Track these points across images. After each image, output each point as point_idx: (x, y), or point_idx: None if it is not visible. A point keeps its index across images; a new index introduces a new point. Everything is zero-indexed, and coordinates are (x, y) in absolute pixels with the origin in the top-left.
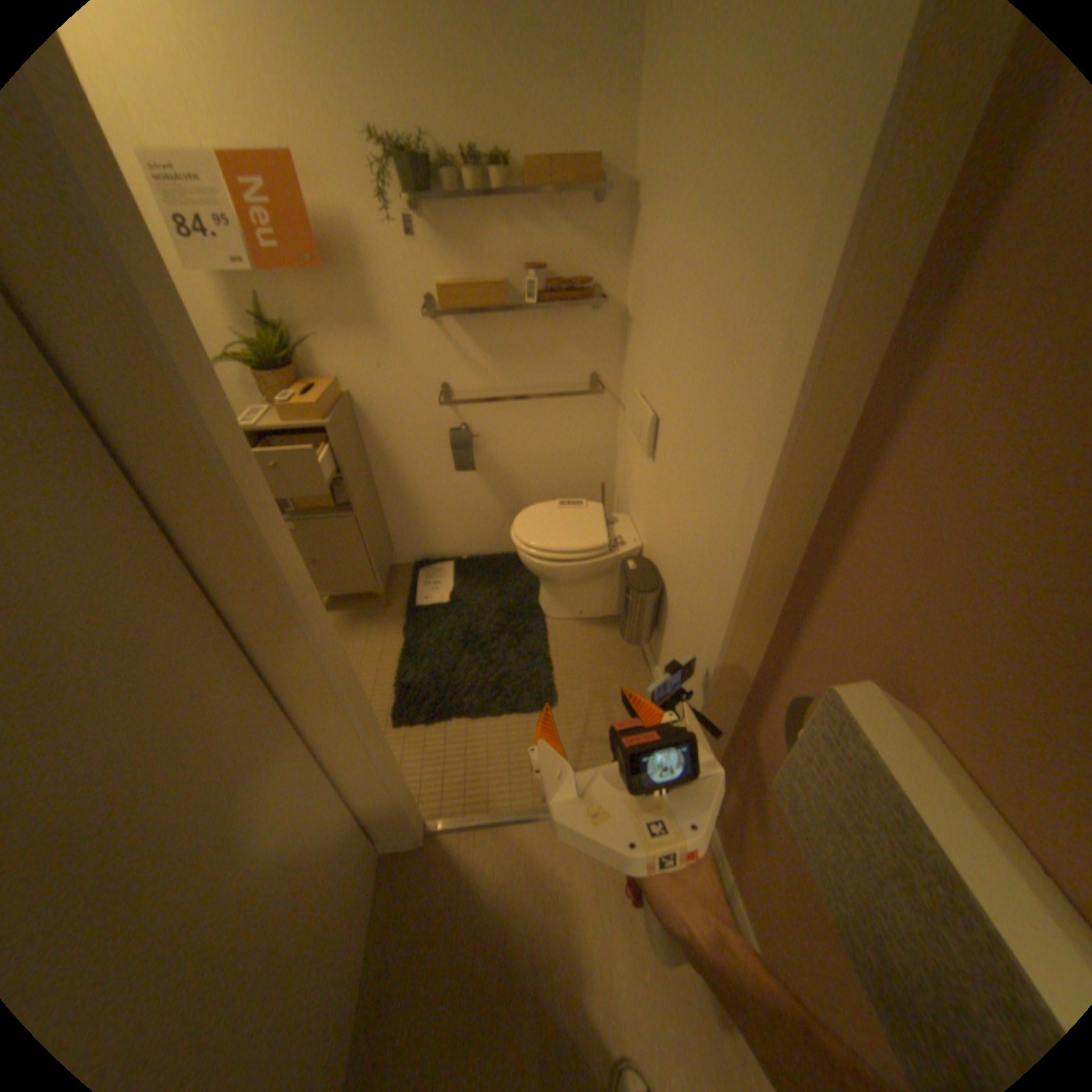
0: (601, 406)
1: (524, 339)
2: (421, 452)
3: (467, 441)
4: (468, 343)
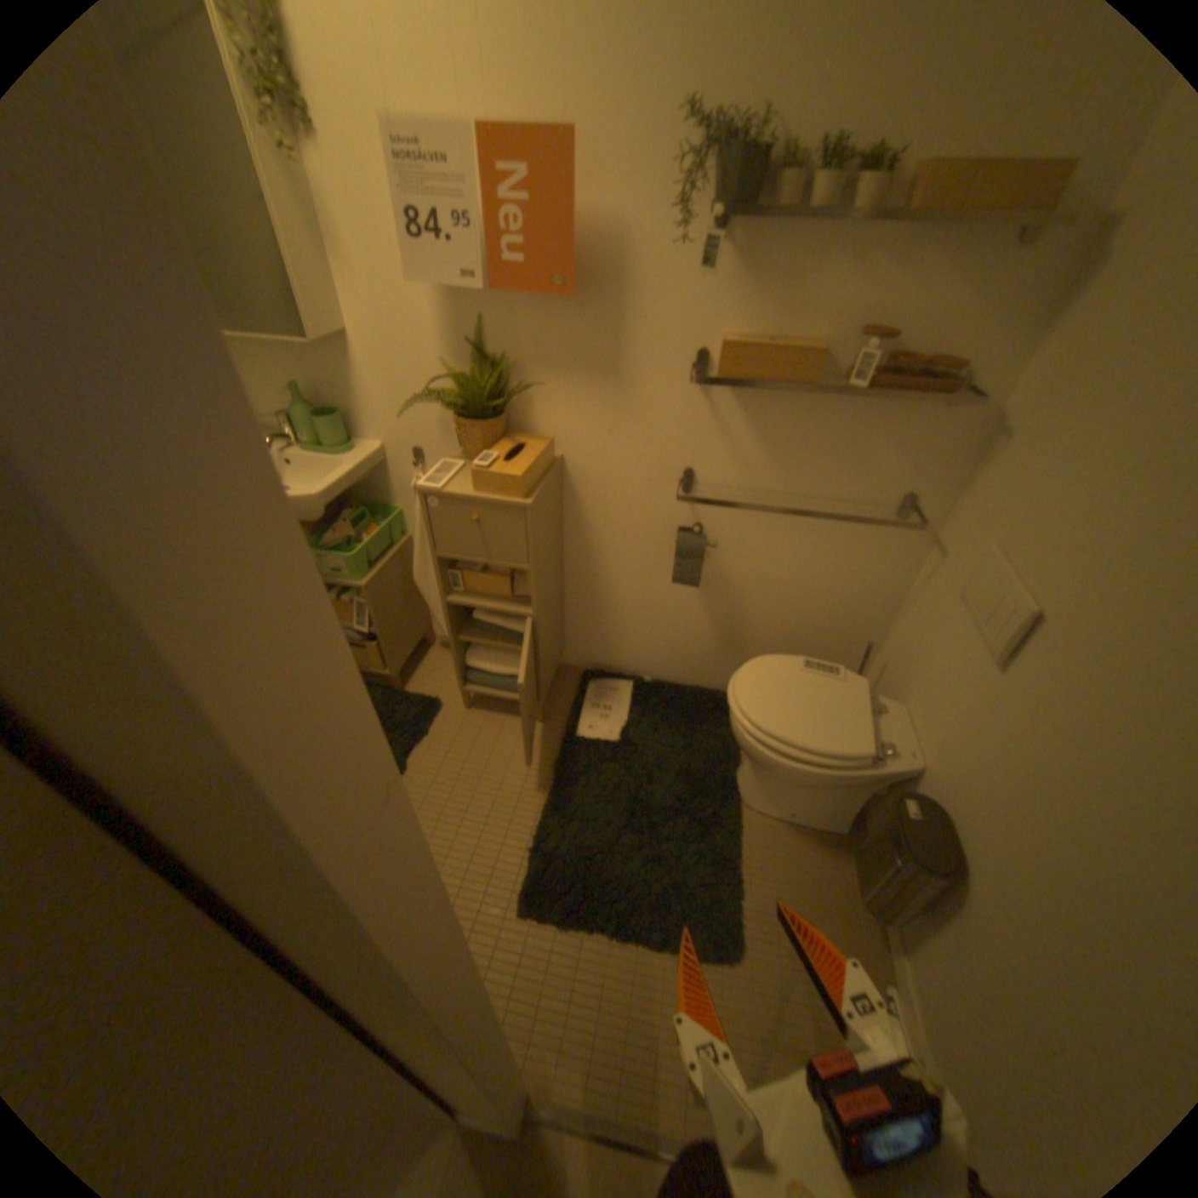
0: (905, 538)
1: (822, 428)
2: (632, 545)
3: (698, 549)
4: (739, 420)
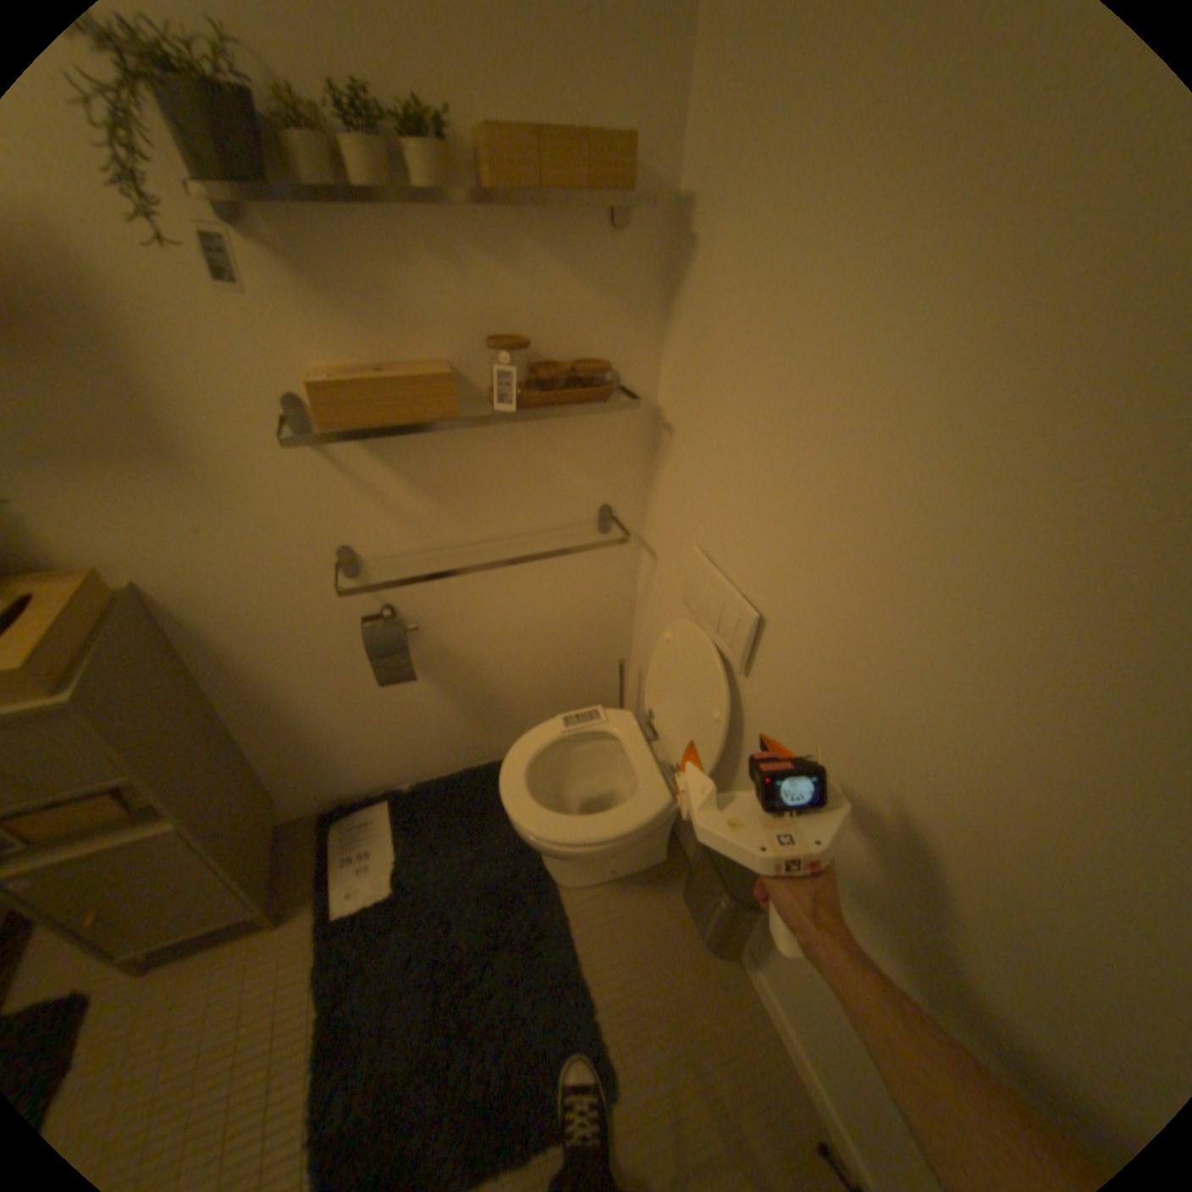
0: (613, 549)
1: (487, 460)
2: (308, 656)
3: (396, 639)
4: (383, 473)
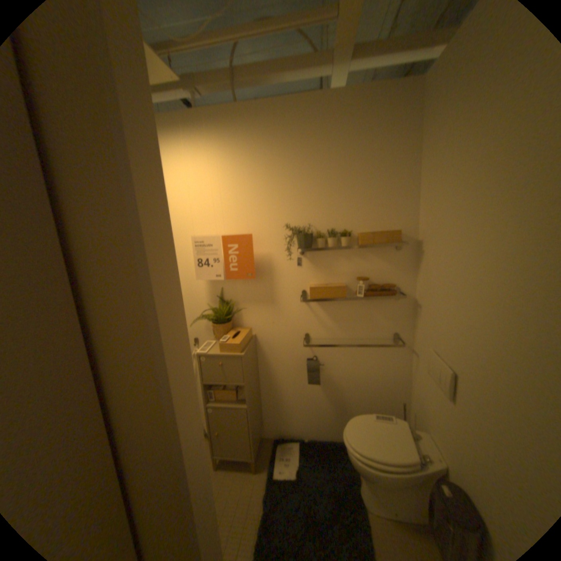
0: (400, 352)
1: (353, 313)
2: (288, 370)
3: (316, 367)
4: (322, 313)
